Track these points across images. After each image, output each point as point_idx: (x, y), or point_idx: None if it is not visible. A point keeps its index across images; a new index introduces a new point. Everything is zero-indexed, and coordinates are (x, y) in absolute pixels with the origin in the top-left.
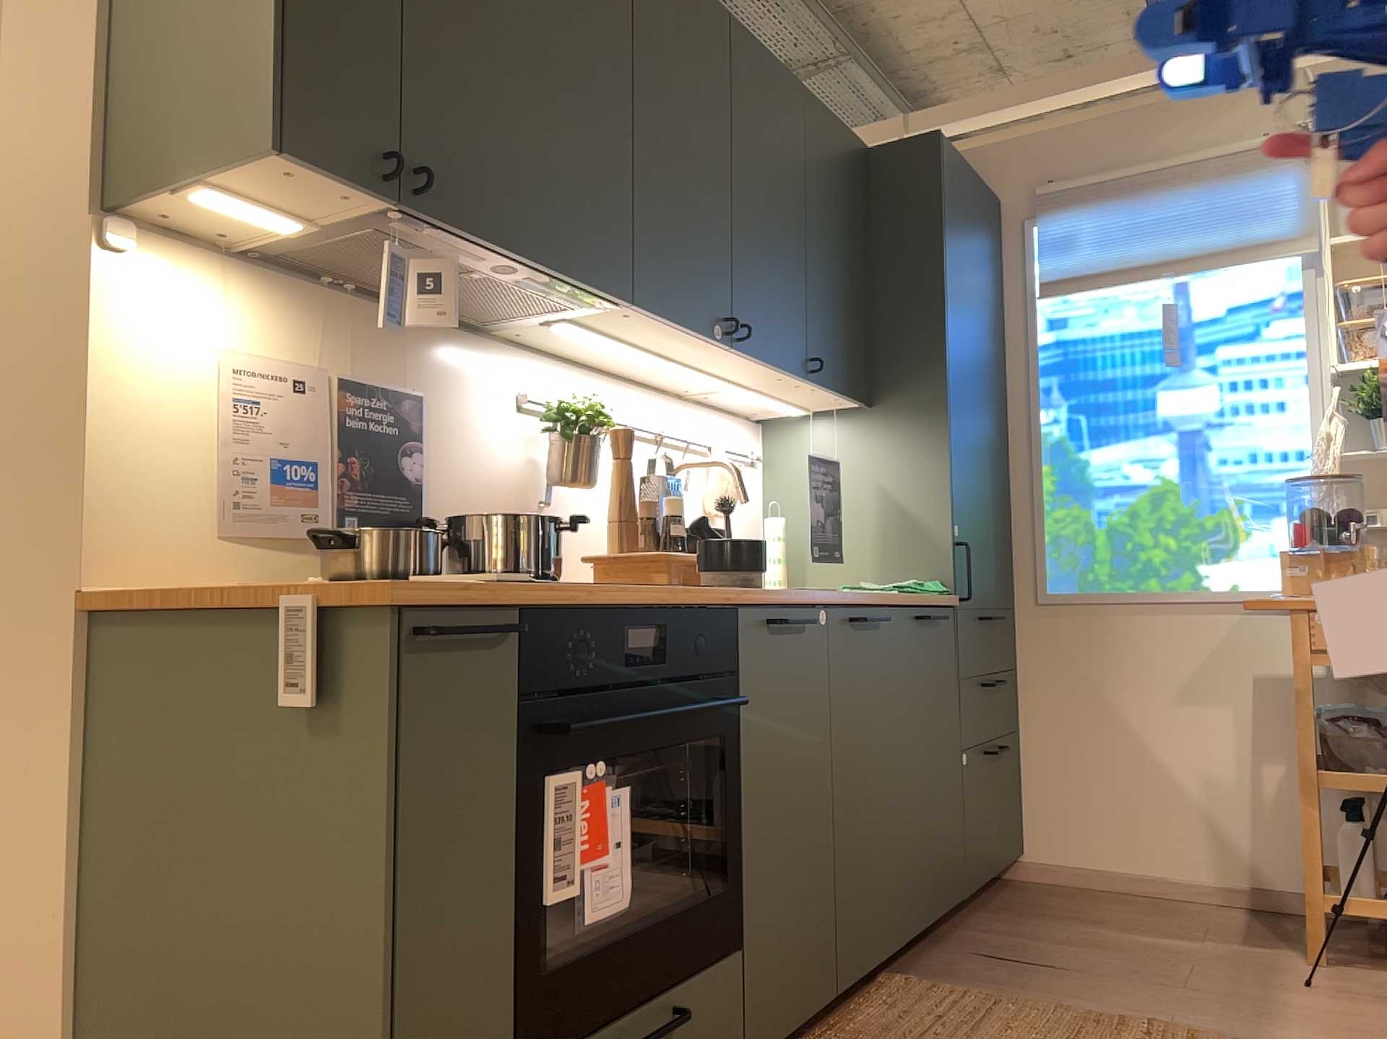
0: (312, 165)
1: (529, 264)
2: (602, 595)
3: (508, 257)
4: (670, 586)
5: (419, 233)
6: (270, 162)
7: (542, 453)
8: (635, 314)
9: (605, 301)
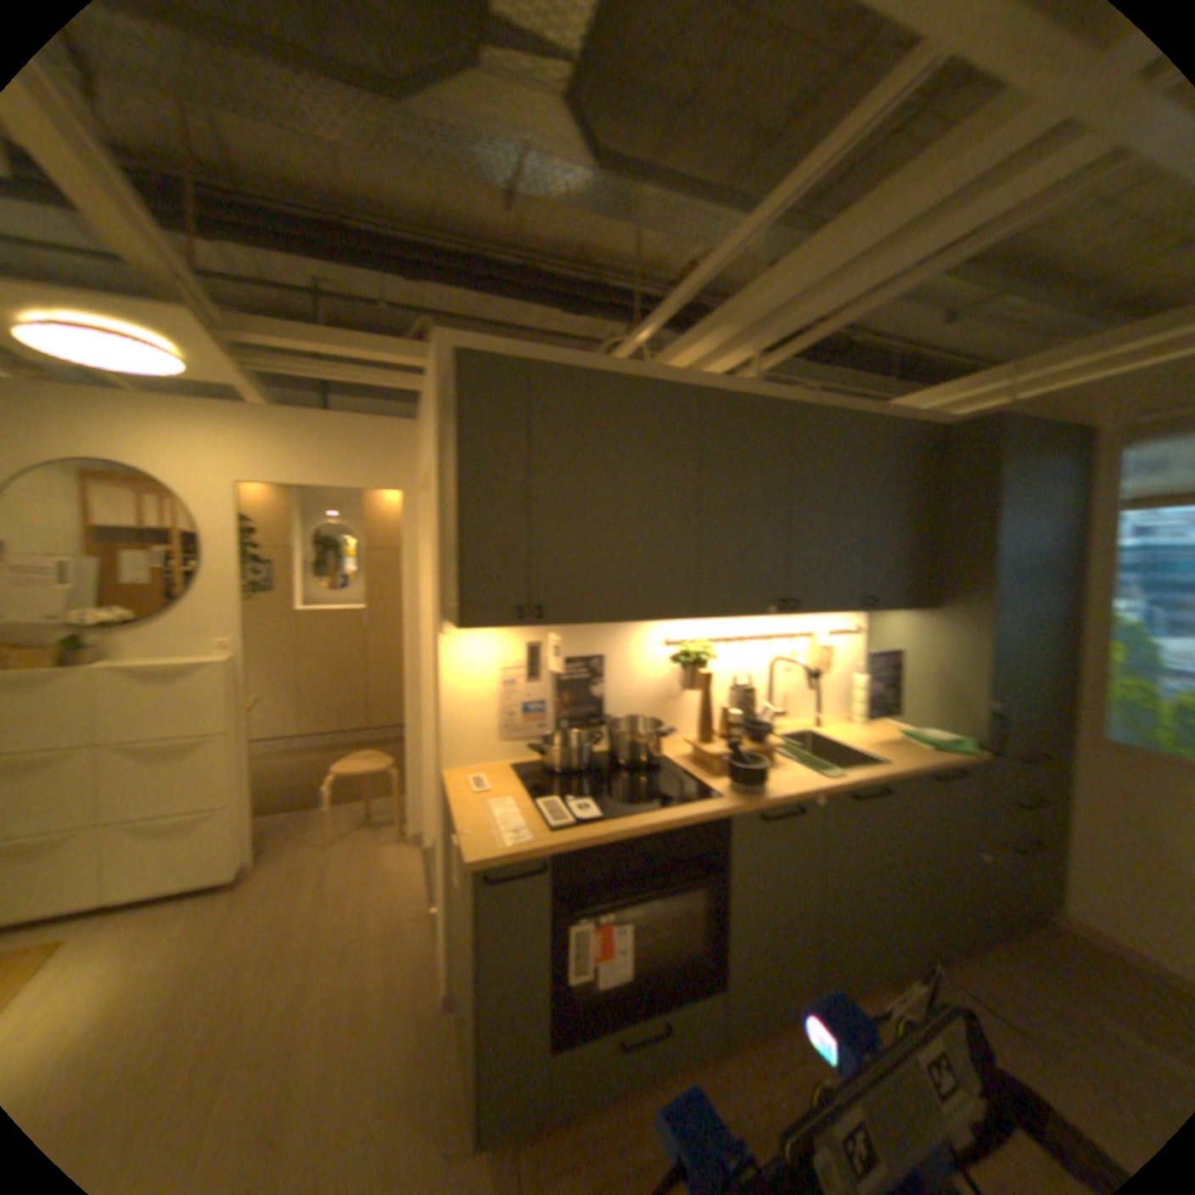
0: (478, 625)
1: (616, 622)
2: (616, 829)
3: (602, 622)
4: (680, 805)
5: (550, 624)
6: (460, 628)
7: (676, 667)
8: (703, 616)
9: (680, 616)
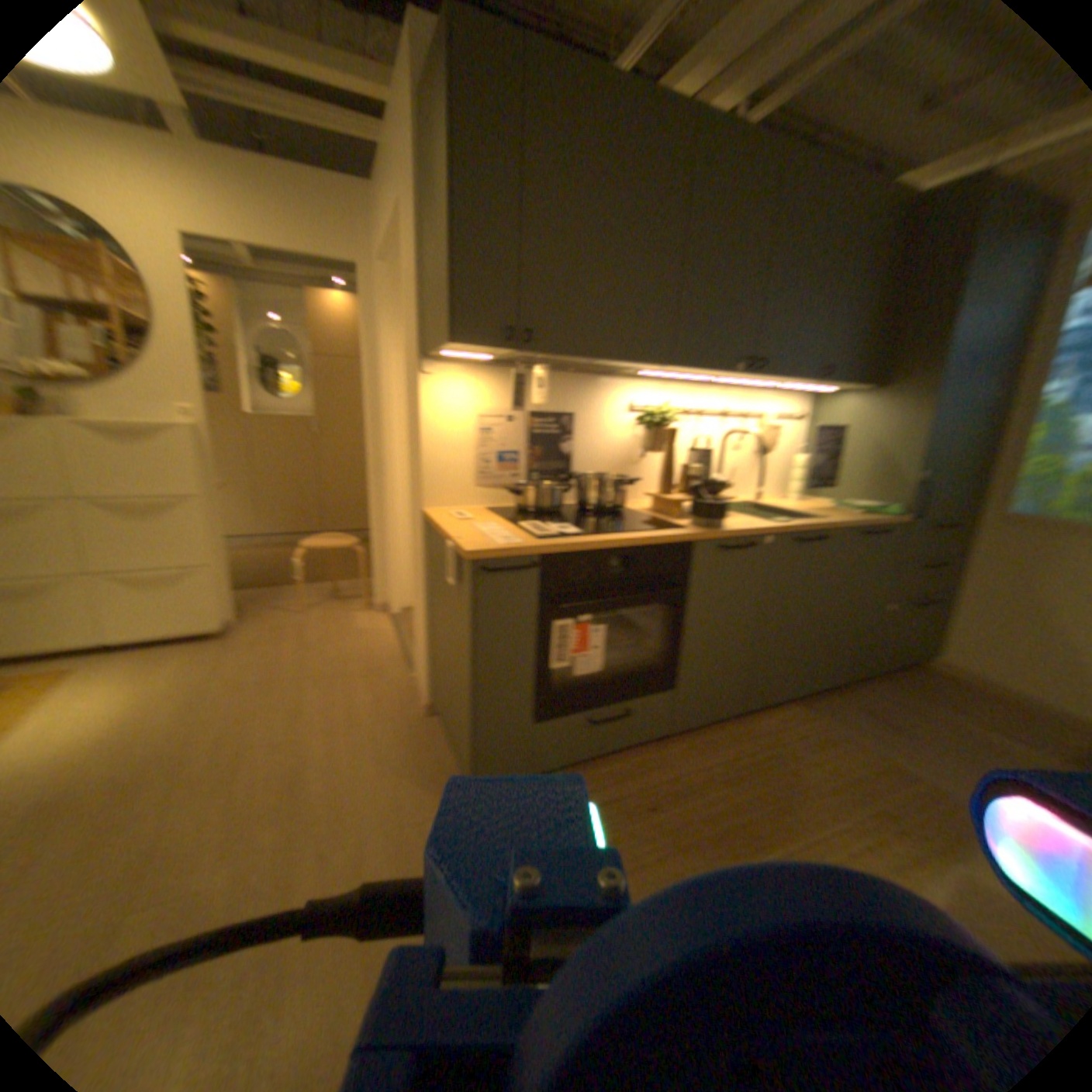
0: (471, 341)
1: (601, 357)
2: (600, 540)
3: (588, 356)
4: (654, 529)
5: (538, 354)
6: (454, 343)
7: (642, 431)
8: (680, 365)
9: (659, 363)
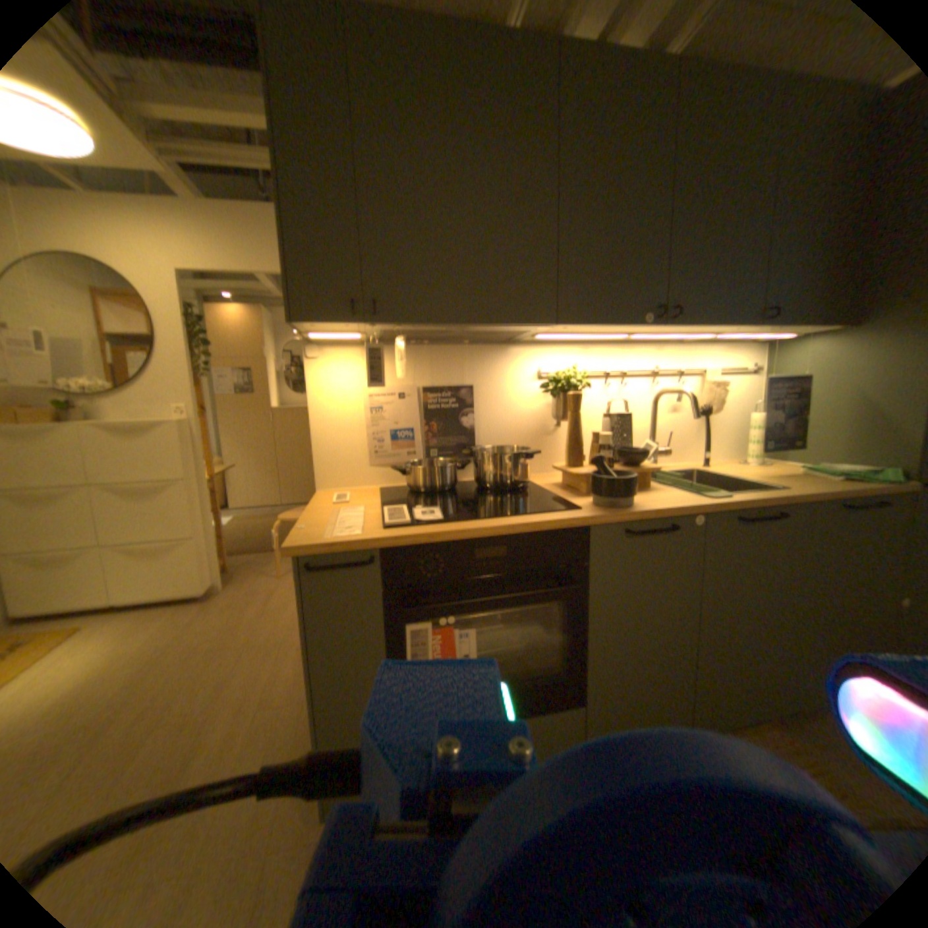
0: (310, 320)
1: (466, 324)
2: (456, 529)
3: (450, 324)
4: (533, 512)
5: (395, 327)
6: (295, 324)
7: (550, 400)
8: (569, 325)
9: (542, 324)
